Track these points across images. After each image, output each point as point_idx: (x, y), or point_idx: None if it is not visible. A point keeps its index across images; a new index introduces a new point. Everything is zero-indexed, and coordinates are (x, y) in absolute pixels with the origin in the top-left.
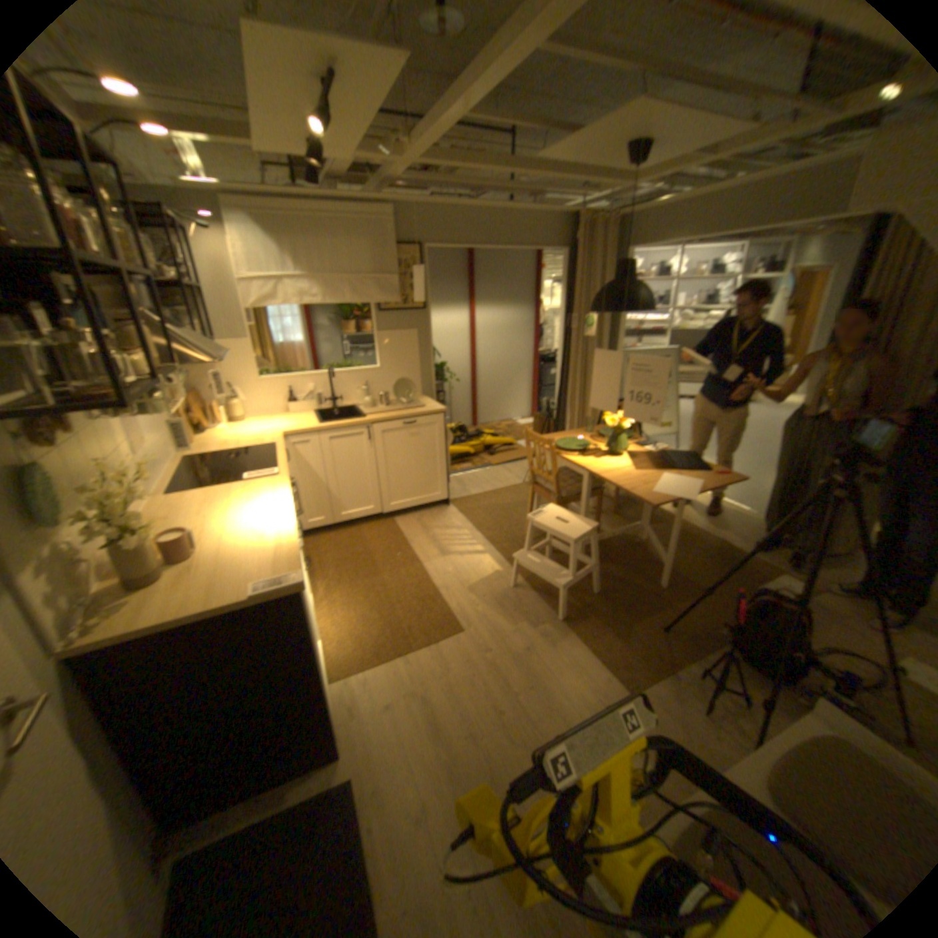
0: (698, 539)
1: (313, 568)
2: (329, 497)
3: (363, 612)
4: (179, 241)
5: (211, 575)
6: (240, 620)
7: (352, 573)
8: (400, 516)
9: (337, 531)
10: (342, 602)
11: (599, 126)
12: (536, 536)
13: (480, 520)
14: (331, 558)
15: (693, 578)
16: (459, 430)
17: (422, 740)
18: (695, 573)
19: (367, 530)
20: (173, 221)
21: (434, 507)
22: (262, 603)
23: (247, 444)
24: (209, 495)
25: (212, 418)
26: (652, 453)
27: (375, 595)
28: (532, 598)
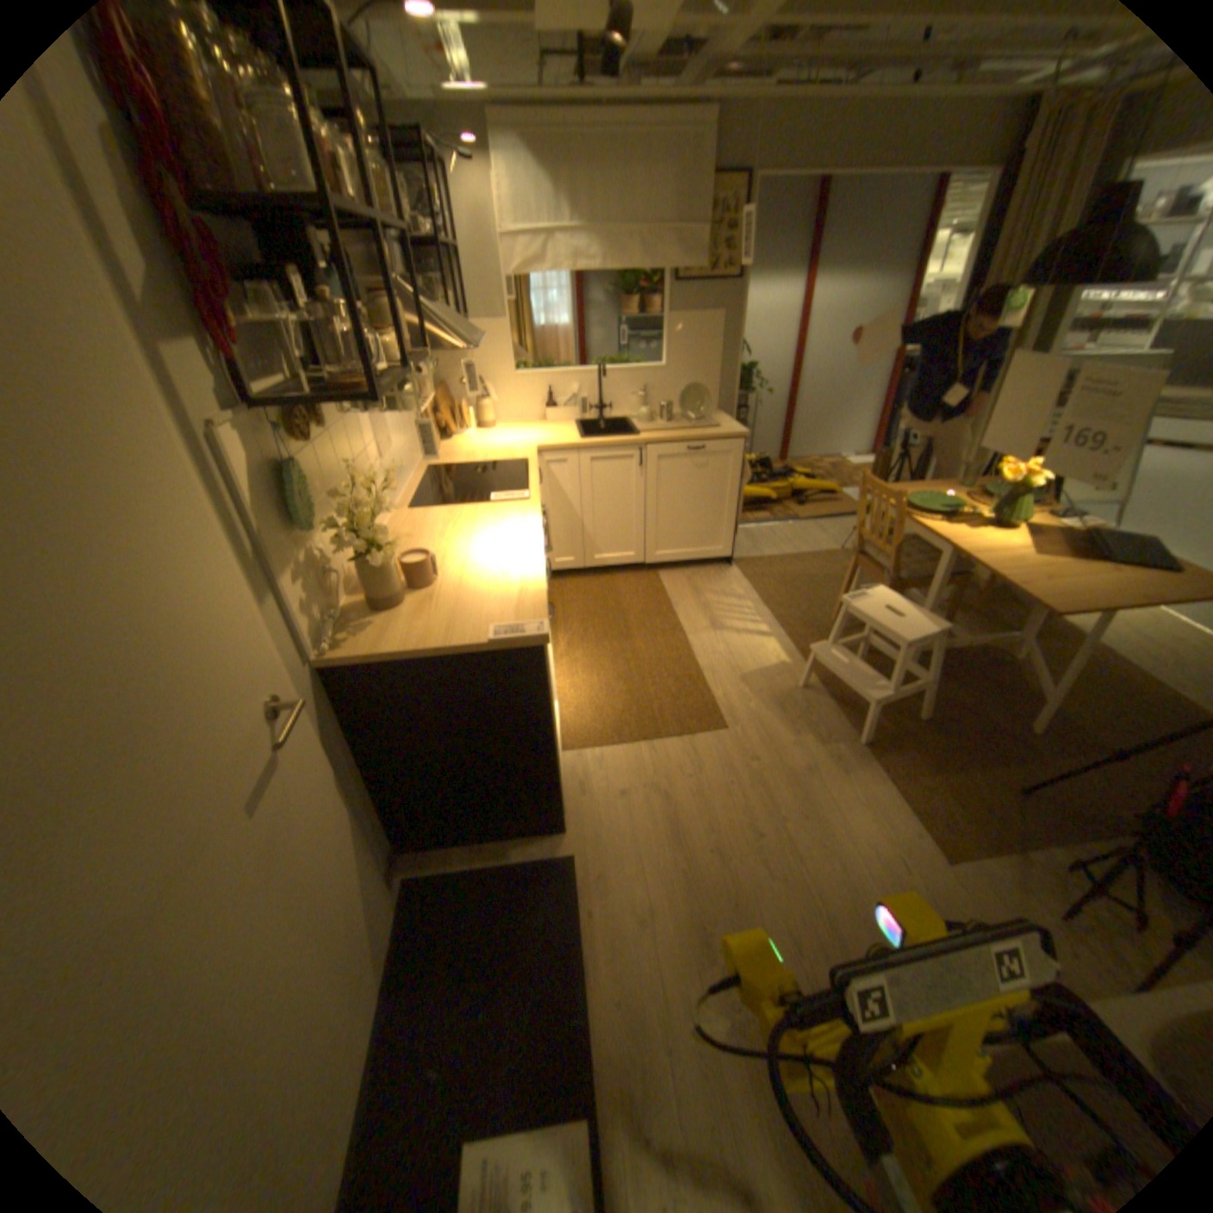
0: (1119, 673)
1: (556, 617)
2: (582, 534)
3: (608, 680)
4: (437, 182)
5: (453, 609)
6: (479, 663)
7: (600, 631)
8: (665, 571)
9: (587, 578)
10: (585, 663)
11: None
12: (848, 625)
13: (771, 592)
14: (577, 609)
15: (1093, 729)
16: (760, 464)
17: (660, 838)
18: (1100, 722)
19: (623, 581)
20: (431, 152)
21: (711, 564)
22: (502, 650)
23: (496, 458)
24: (453, 516)
25: (459, 421)
26: (1073, 530)
27: (624, 662)
28: (827, 706)
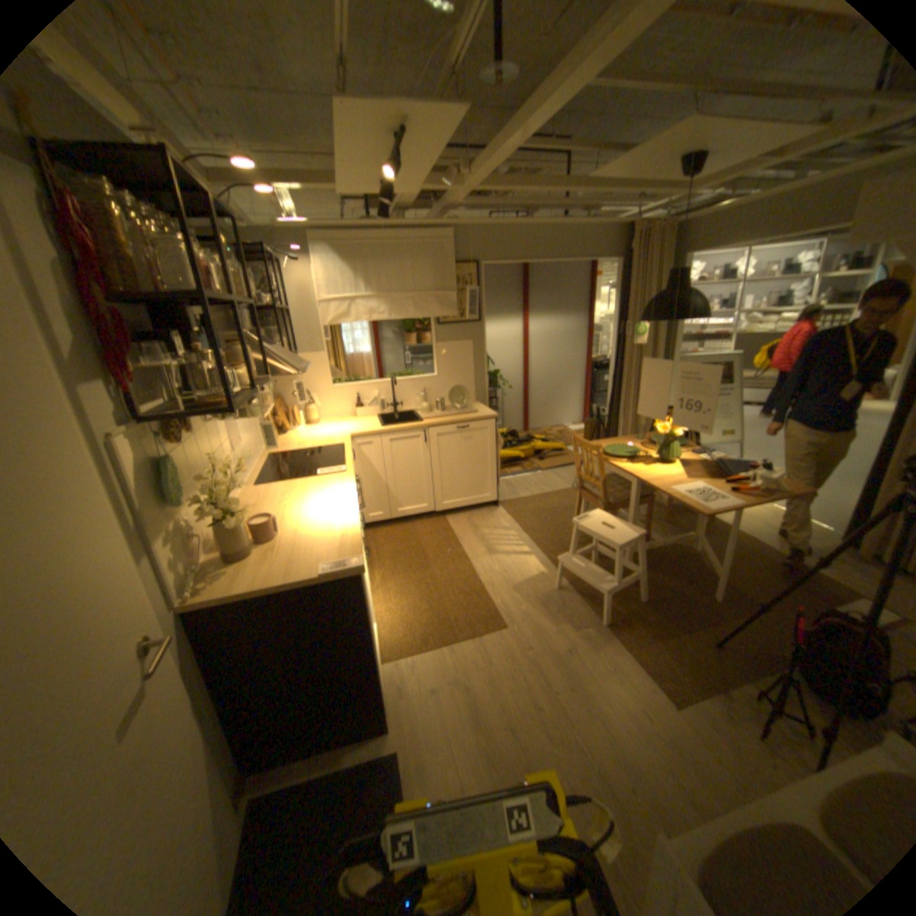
0: (761, 553)
1: (372, 558)
2: (388, 493)
3: (415, 601)
4: (275, 272)
5: (290, 555)
6: (311, 594)
7: (406, 564)
8: (451, 514)
9: (394, 525)
10: (396, 591)
11: (650, 144)
12: (583, 540)
13: (528, 522)
14: (388, 549)
15: (753, 594)
16: (511, 435)
17: (464, 725)
18: (756, 589)
19: (421, 525)
20: (270, 255)
21: (484, 507)
22: (329, 581)
23: (321, 444)
24: (289, 487)
25: (292, 420)
26: (707, 461)
27: (426, 586)
28: (577, 601)
